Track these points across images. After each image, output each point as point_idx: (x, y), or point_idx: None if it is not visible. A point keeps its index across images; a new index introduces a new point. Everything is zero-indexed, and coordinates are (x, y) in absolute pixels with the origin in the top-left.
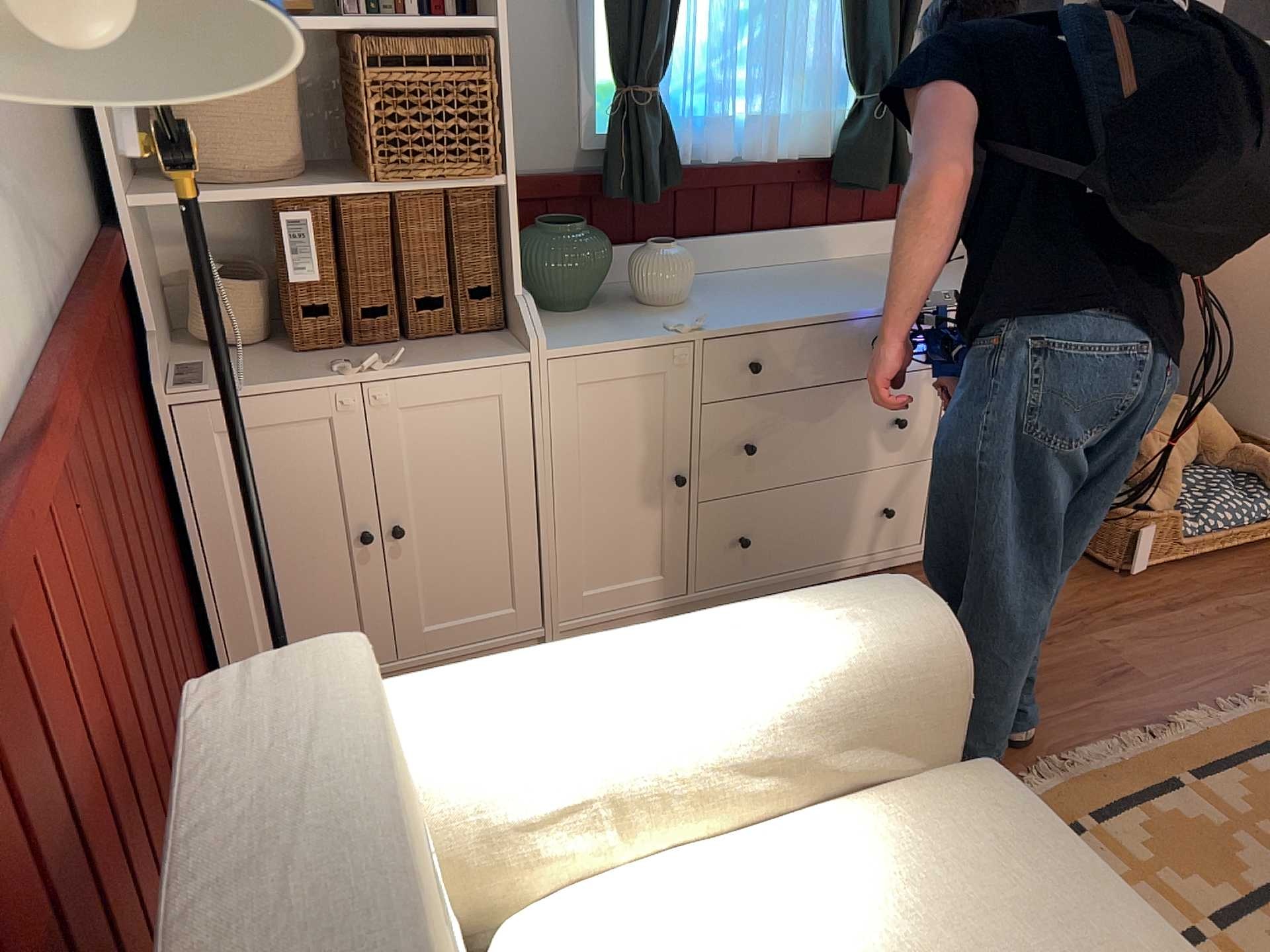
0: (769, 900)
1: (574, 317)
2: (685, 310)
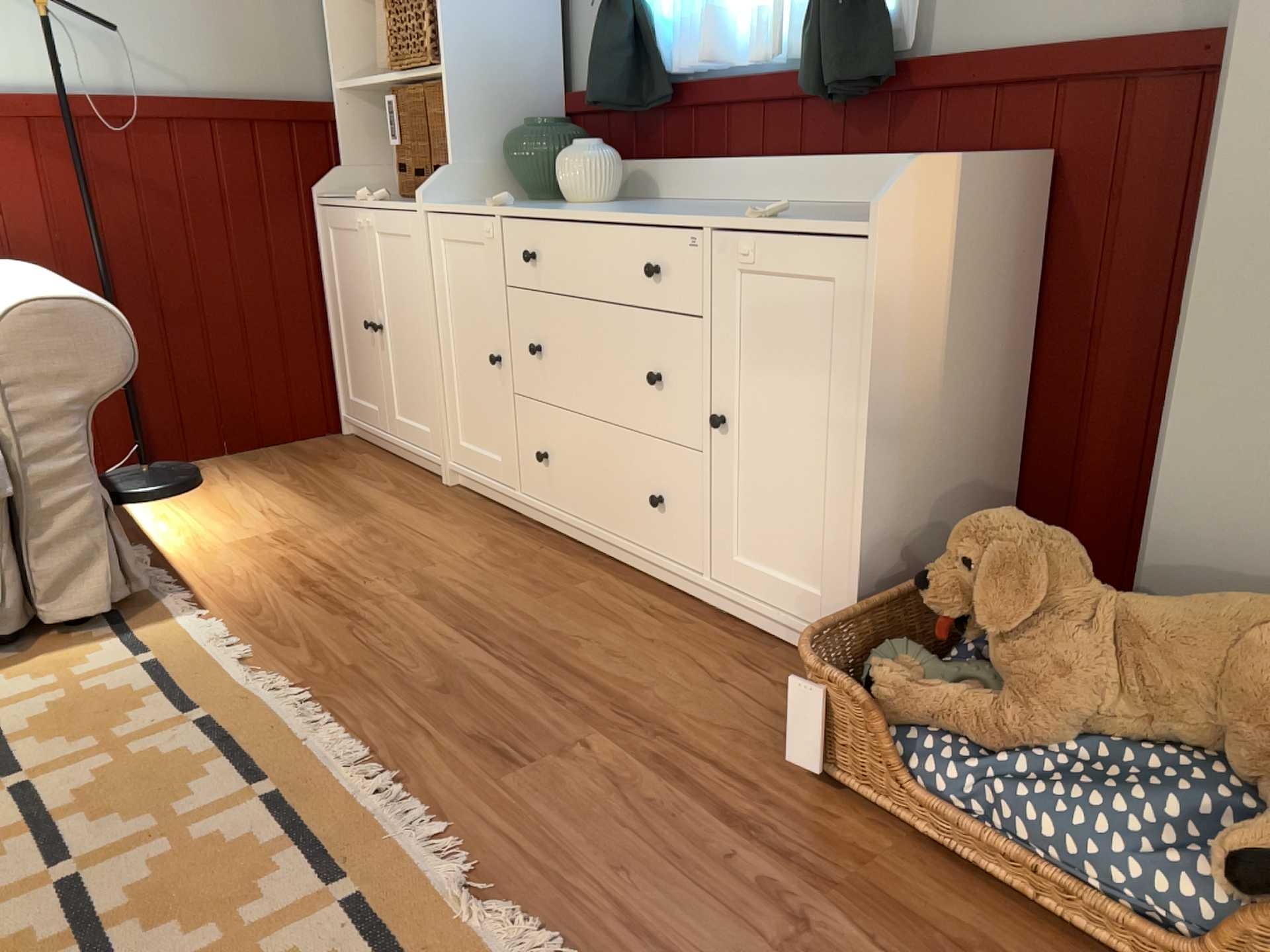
0: None
1: (516, 203)
2: (561, 206)
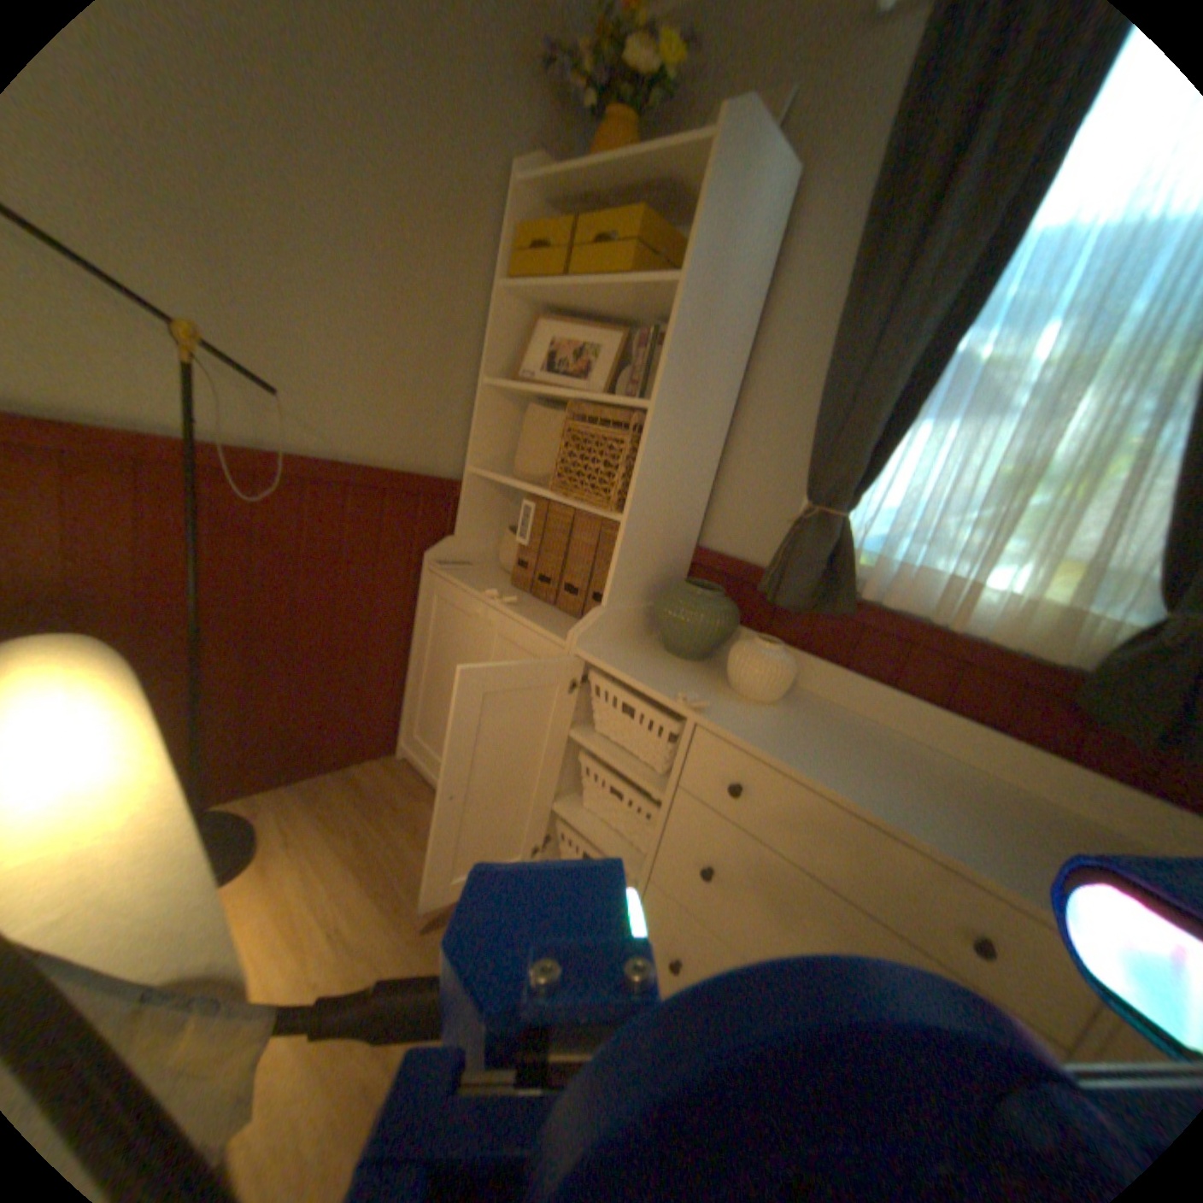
0: None
1: (664, 658)
2: (745, 706)
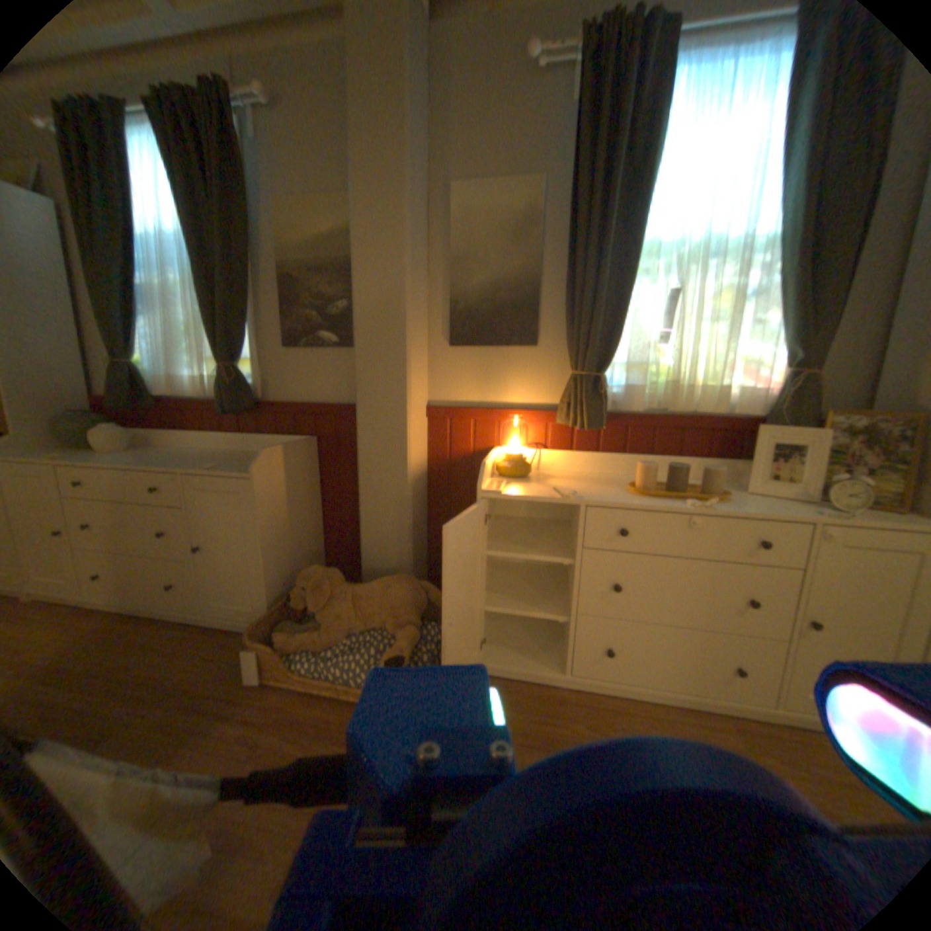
0: None
1: (64, 452)
2: (96, 456)
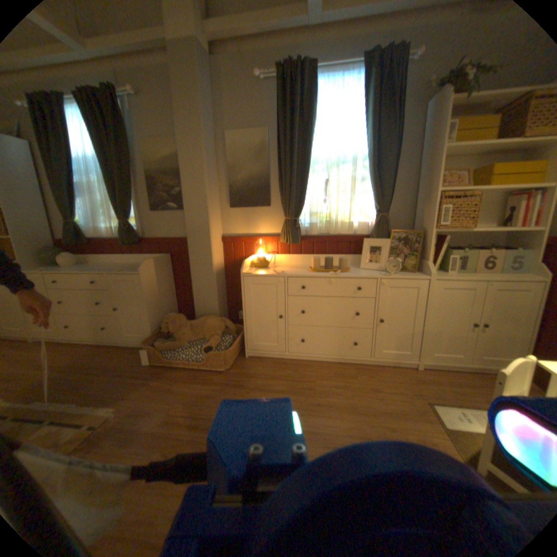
0: None
1: (43, 267)
2: (60, 268)
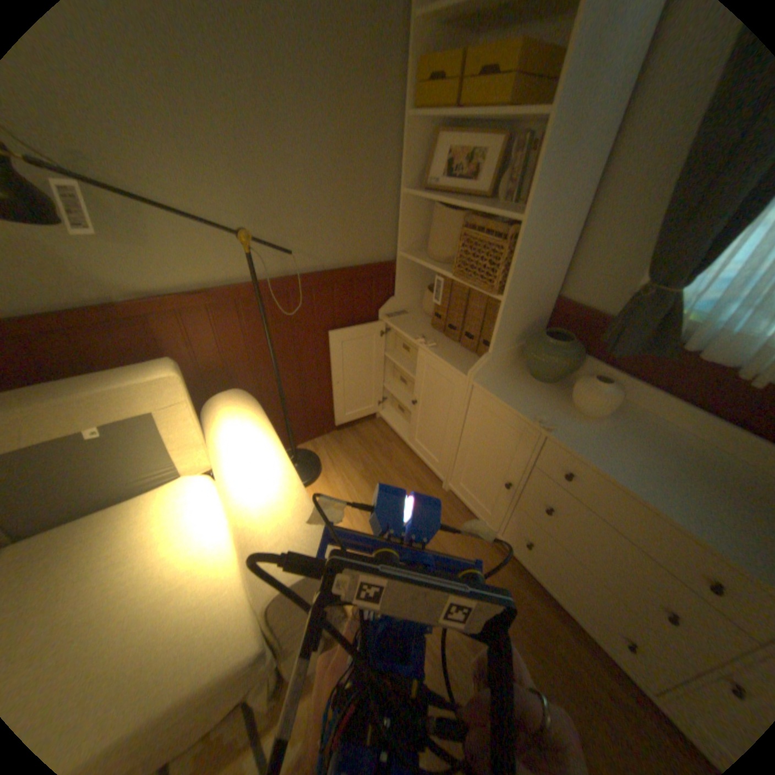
0: (193, 548)
1: (529, 382)
2: (581, 421)
